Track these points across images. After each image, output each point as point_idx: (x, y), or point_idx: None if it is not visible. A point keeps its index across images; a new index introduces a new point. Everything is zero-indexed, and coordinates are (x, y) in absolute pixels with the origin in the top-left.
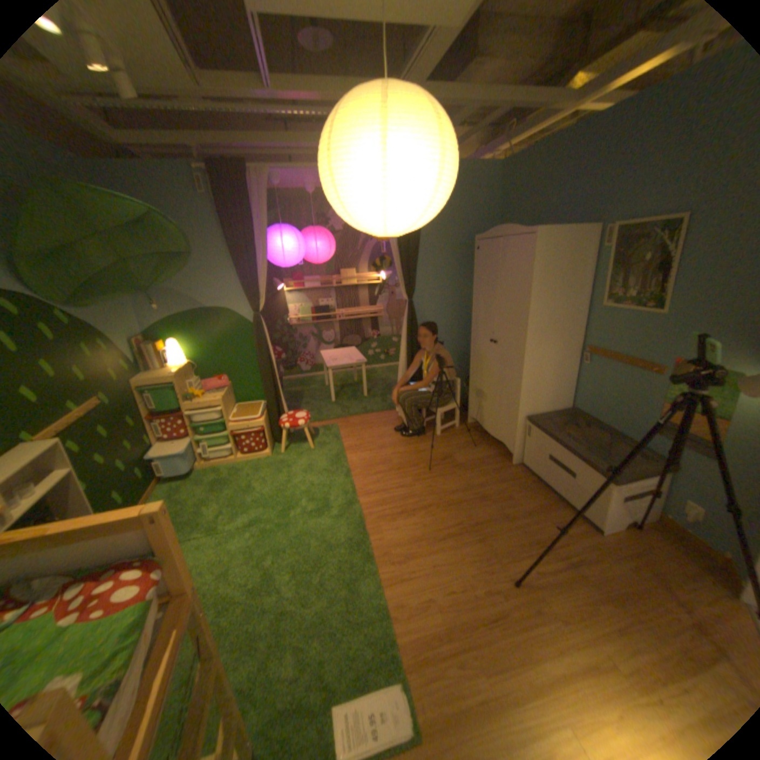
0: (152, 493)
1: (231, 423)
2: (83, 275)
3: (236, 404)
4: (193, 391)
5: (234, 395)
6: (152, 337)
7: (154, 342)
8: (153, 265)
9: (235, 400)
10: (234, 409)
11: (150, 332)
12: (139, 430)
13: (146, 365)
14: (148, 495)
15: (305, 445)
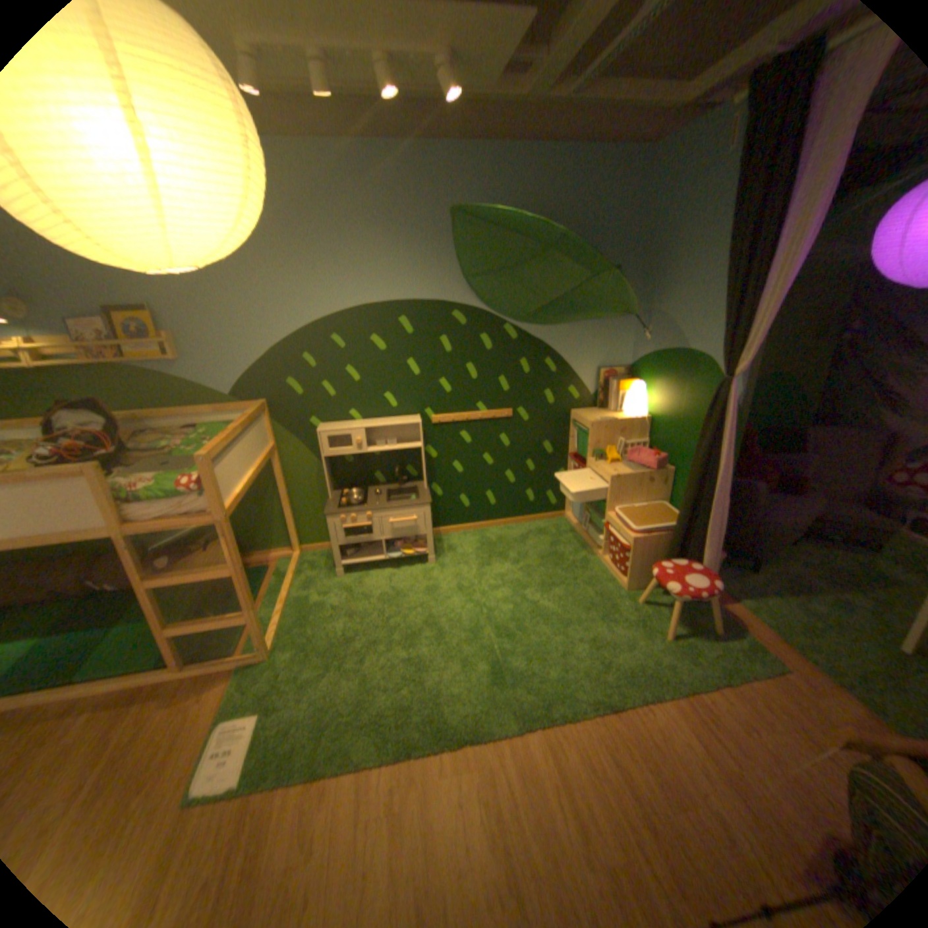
0: (535, 522)
1: (612, 514)
2: (551, 293)
3: (670, 502)
4: (614, 452)
5: (674, 490)
6: (636, 373)
7: (630, 379)
8: (621, 281)
9: (672, 497)
10: (644, 504)
11: (636, 366)
12: (558, 461)
13: (605, 402)
14: (531, 521)
15: (663, 626)
